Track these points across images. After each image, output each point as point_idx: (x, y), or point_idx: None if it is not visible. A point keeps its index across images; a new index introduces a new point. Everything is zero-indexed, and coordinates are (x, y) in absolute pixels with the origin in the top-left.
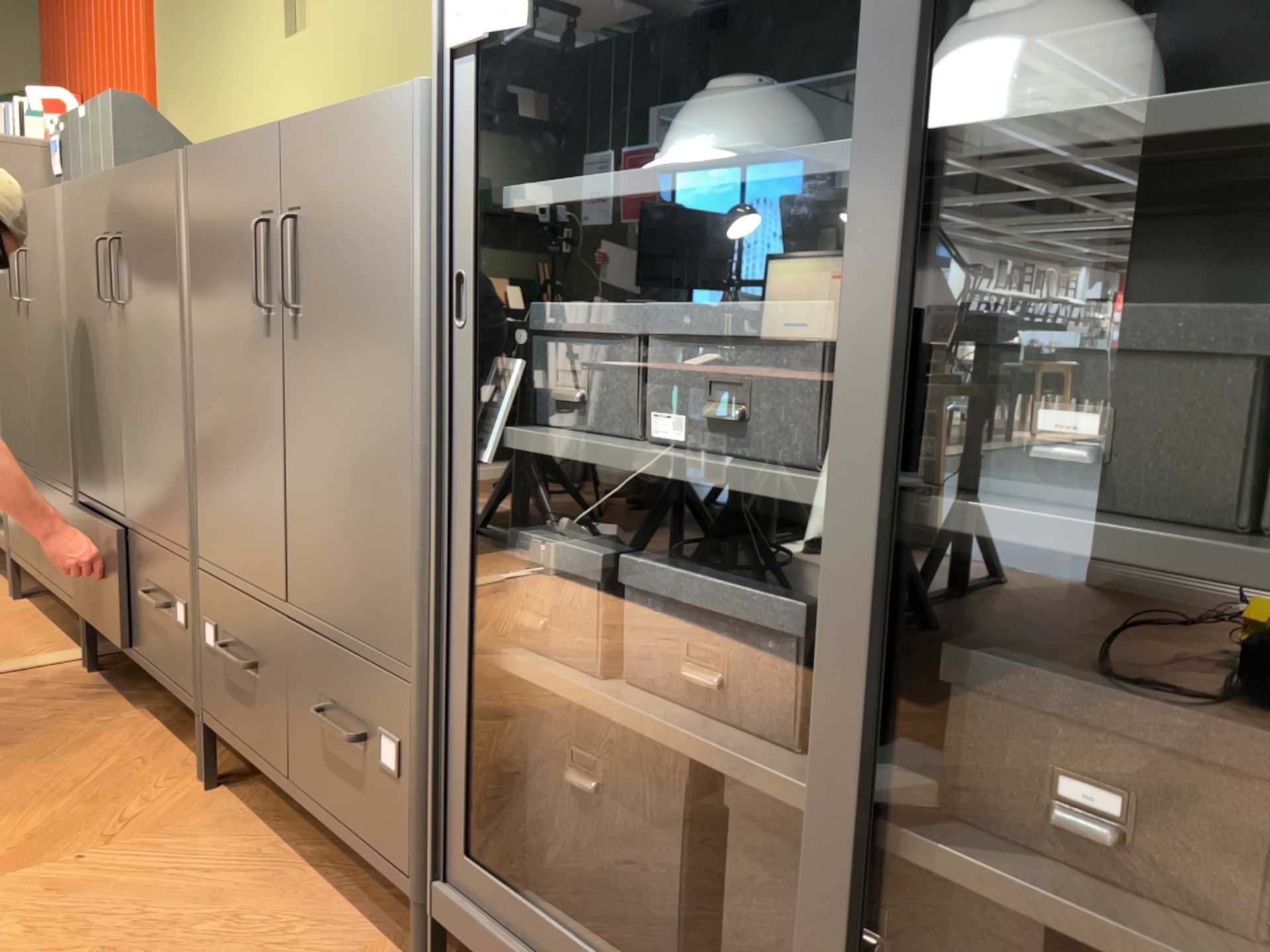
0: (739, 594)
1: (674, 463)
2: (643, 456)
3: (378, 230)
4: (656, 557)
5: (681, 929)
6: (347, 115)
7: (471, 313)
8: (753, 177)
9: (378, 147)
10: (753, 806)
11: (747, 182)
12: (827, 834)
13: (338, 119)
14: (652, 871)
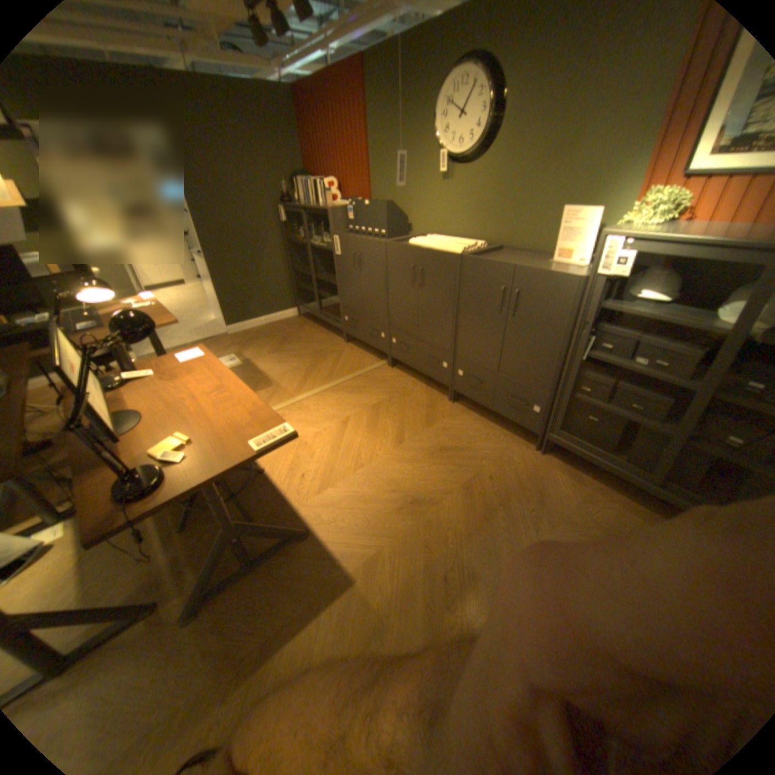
0: (657, 393)
1: (650, 370)
2: (639, 366)
3: (561, 303)
4: (628, 380)
5: (619, 444)
6: (553, 272)
7: (593, 330)
8: (694, 325)
9: (566, 285)
10: (651, 429)
11: (691, 324)
12: (670, 436)
13: (549, 272)
14: (614, 434)
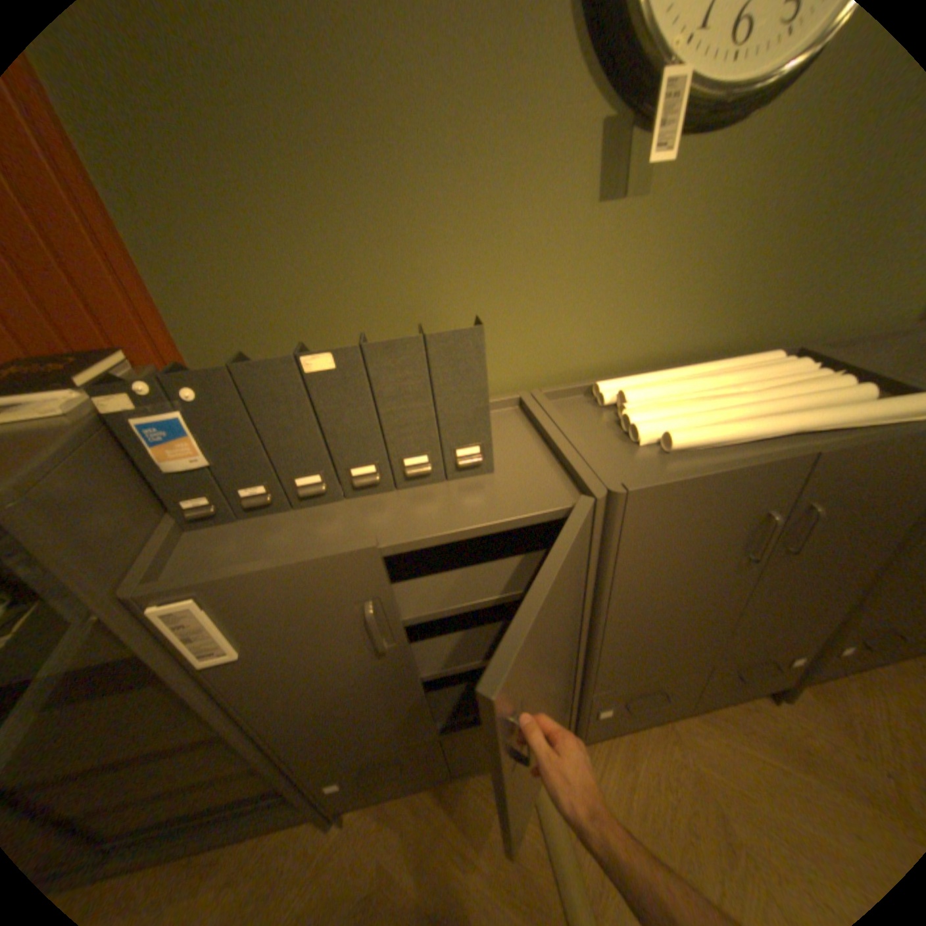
0: None
1: None
2: None
3: None
4: None
5: None
6: None
7: None
8: None
9: None
10: None
11: None
12: None
13: None
14: None
